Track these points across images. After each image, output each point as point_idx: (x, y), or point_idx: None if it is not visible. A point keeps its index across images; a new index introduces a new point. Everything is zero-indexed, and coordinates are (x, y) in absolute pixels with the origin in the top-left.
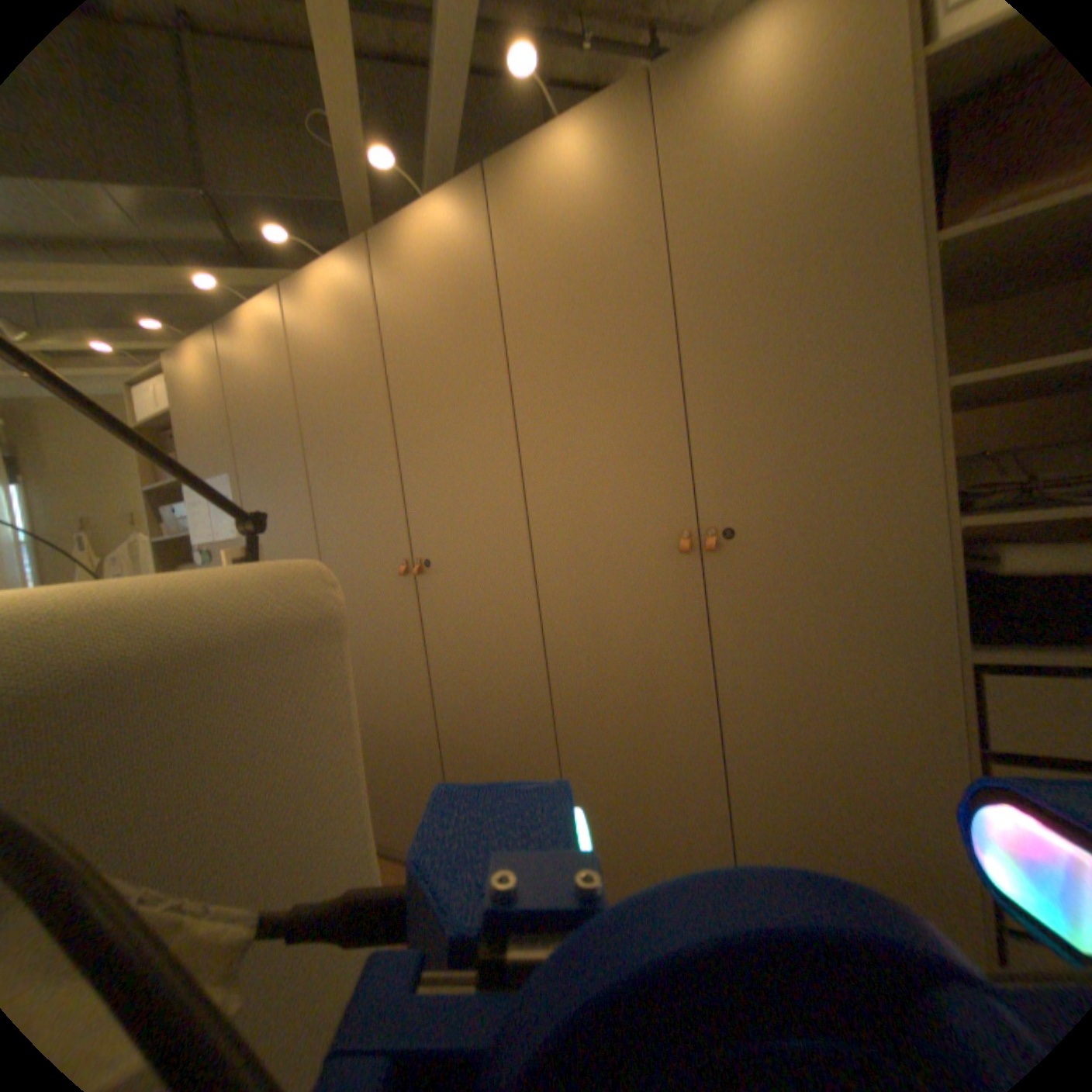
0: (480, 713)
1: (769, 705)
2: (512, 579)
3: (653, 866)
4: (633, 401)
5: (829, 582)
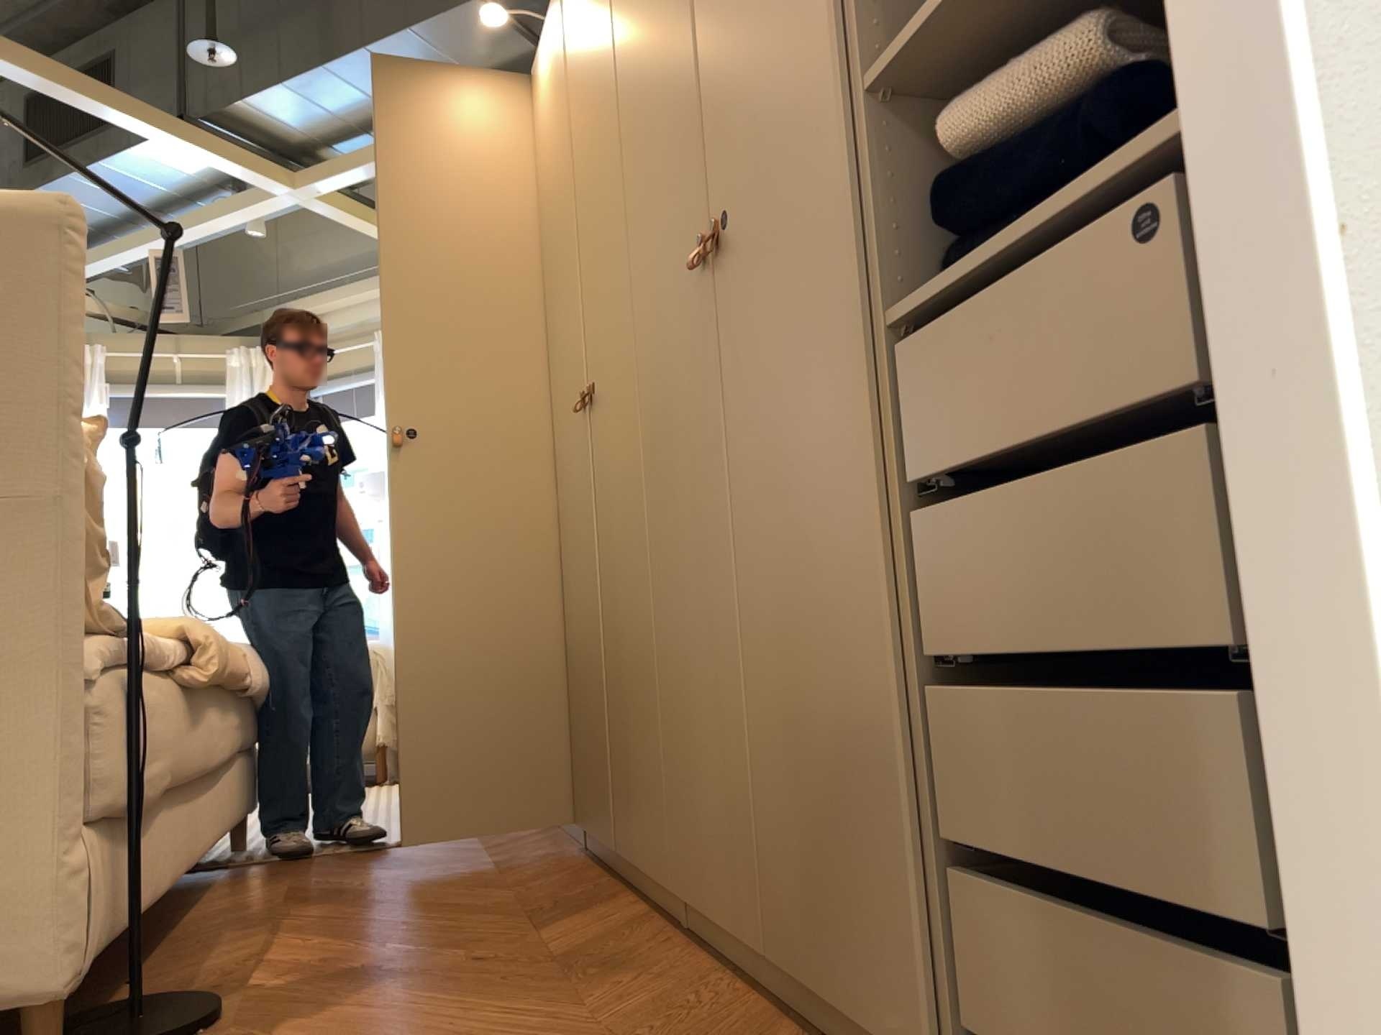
0: (627, 595)
1: (775, 481)
2: (635, 377)
3: (721, 806)
4: (683, 63)
5: (798, 244)
